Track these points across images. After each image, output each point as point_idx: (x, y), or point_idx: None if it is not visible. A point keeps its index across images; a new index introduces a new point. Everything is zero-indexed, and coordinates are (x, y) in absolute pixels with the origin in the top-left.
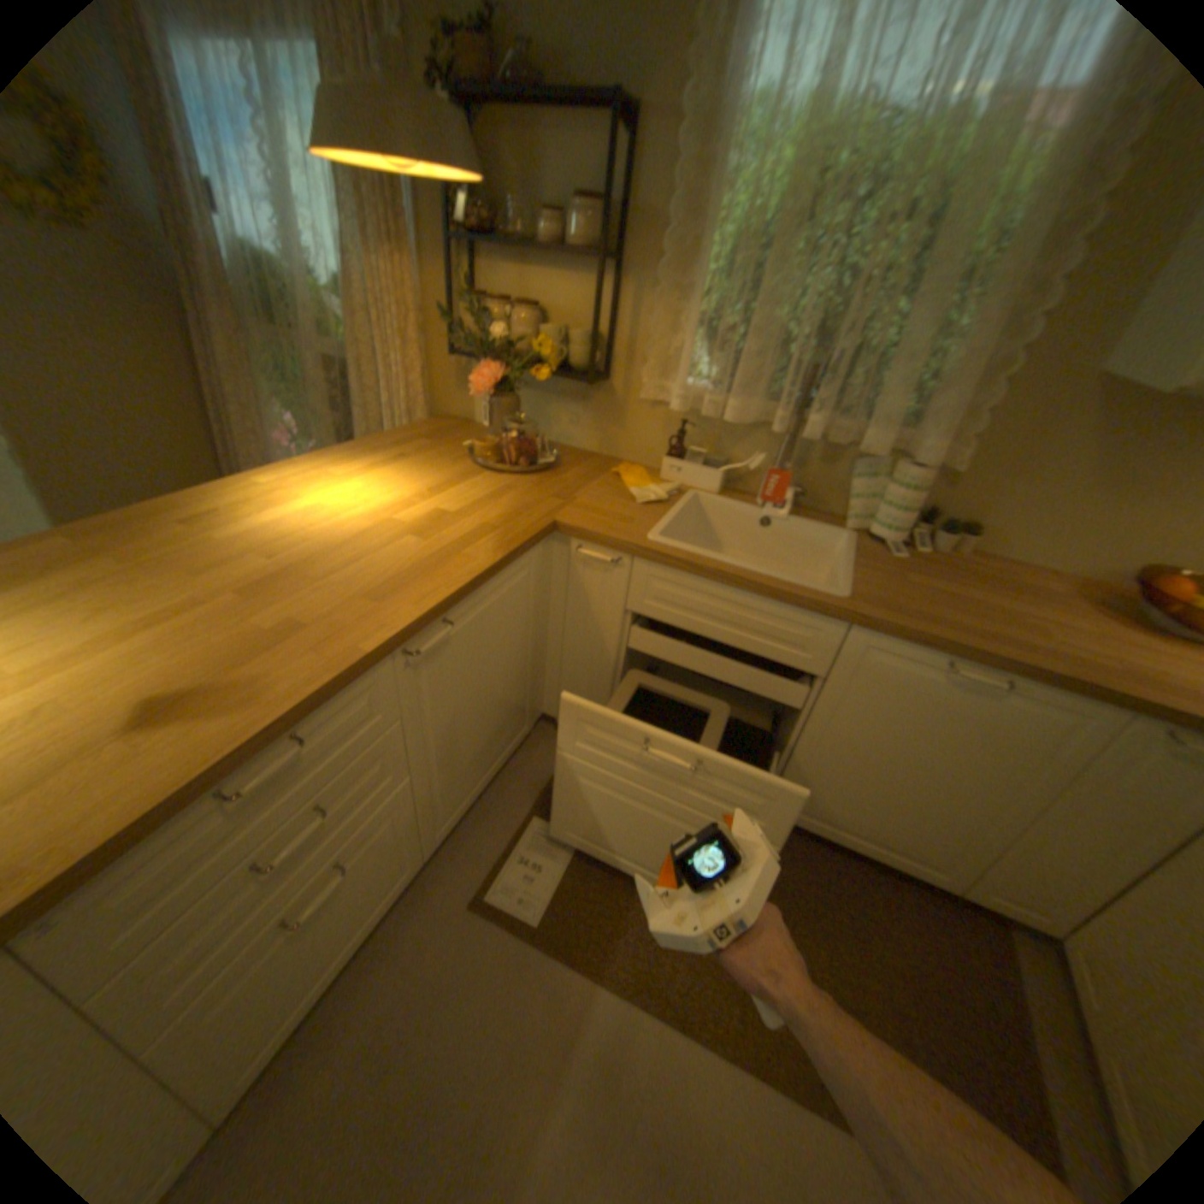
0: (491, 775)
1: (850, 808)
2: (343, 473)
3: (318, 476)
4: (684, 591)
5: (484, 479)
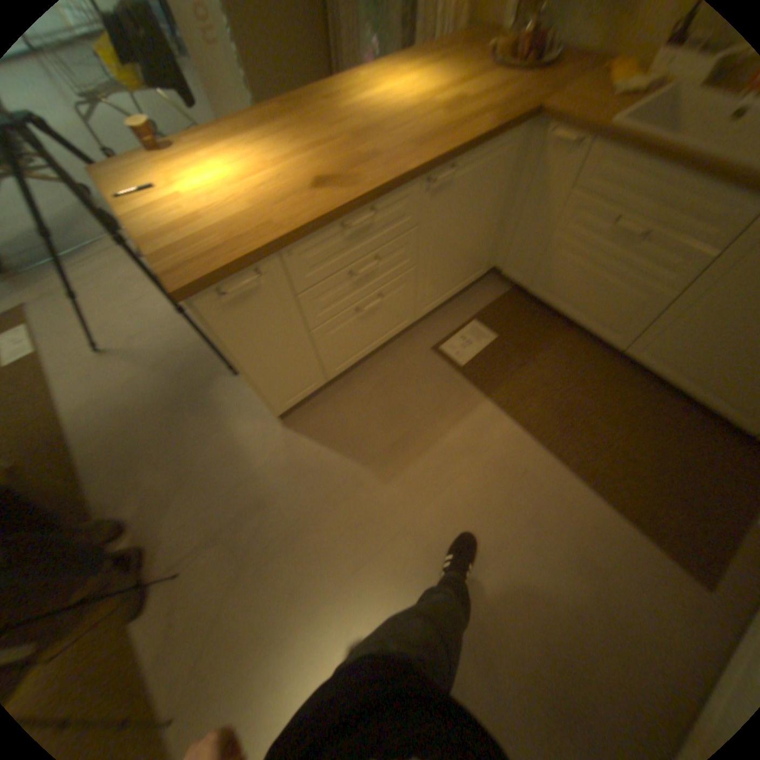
0: (454, 291)
1: (692, 359)
2: (404, 72)
3: (390, 74)
4: (625, 170)
5: (495, 76)
